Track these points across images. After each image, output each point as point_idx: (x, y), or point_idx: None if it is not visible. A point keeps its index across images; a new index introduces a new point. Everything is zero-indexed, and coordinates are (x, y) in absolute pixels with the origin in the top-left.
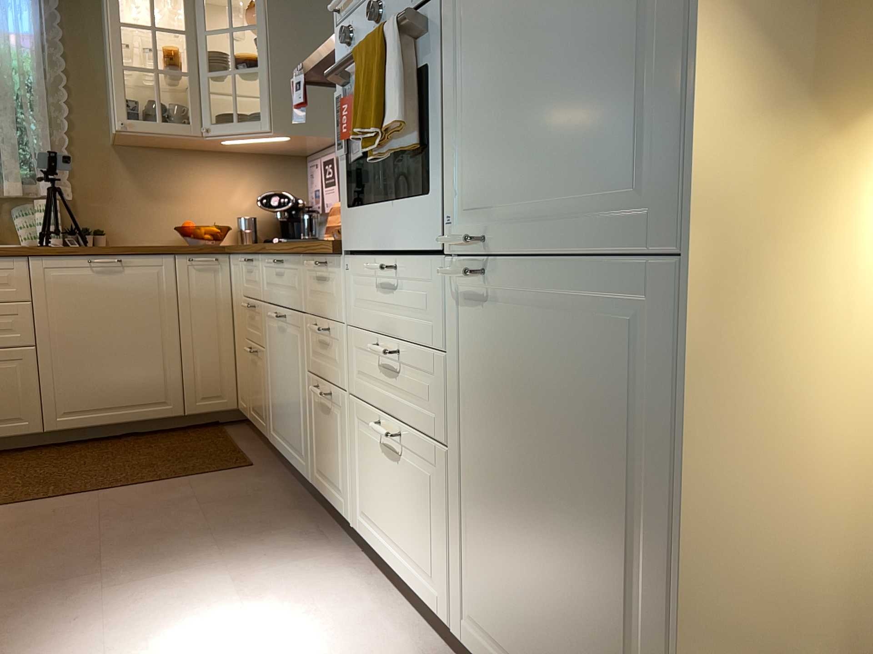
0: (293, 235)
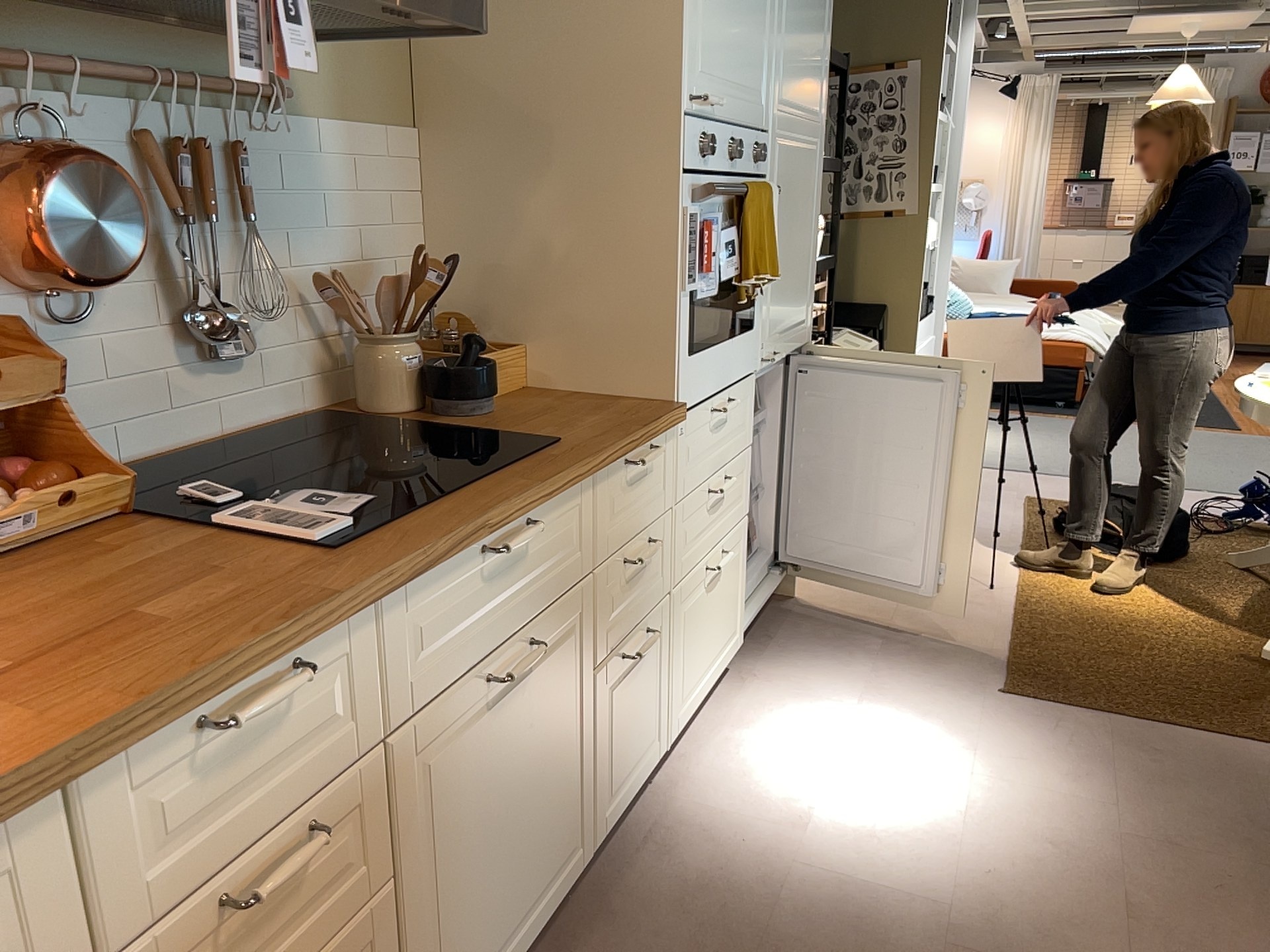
0: None
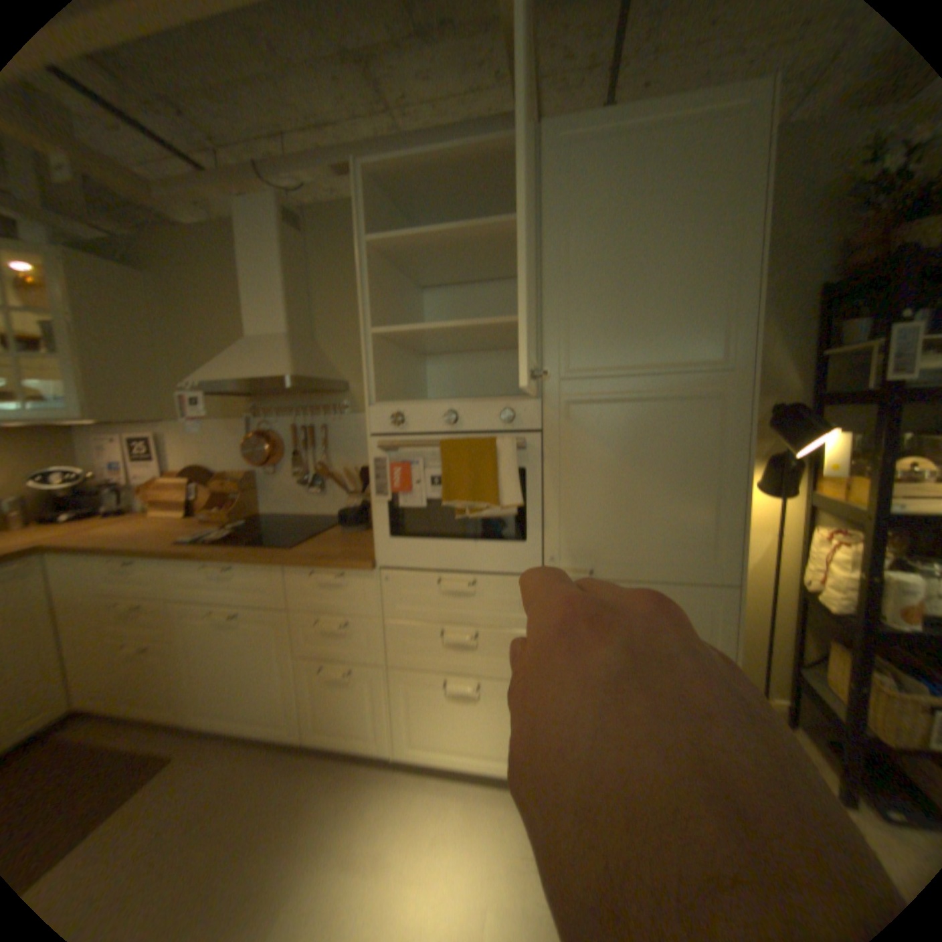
0: (80, 506)
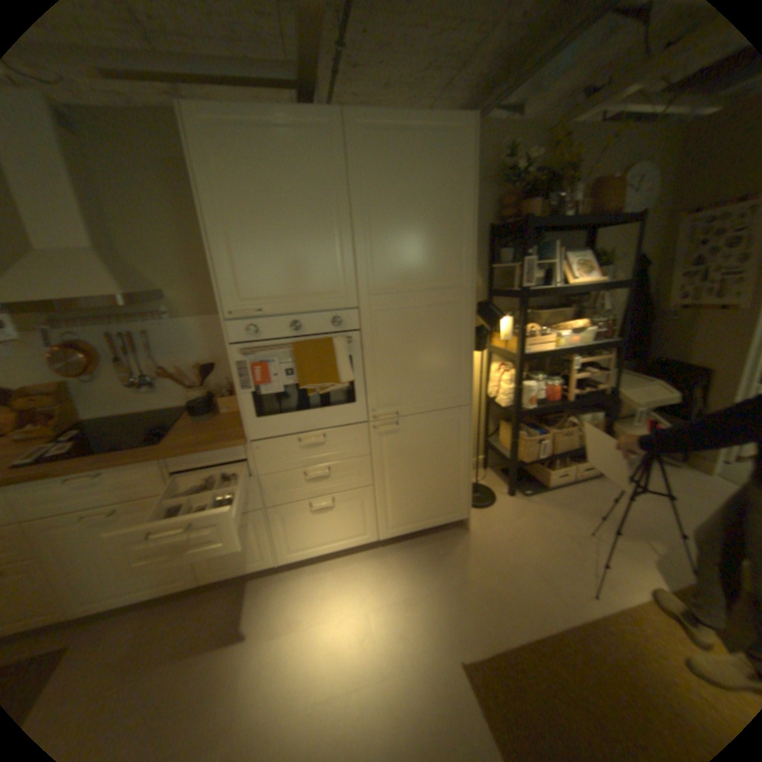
0: None
